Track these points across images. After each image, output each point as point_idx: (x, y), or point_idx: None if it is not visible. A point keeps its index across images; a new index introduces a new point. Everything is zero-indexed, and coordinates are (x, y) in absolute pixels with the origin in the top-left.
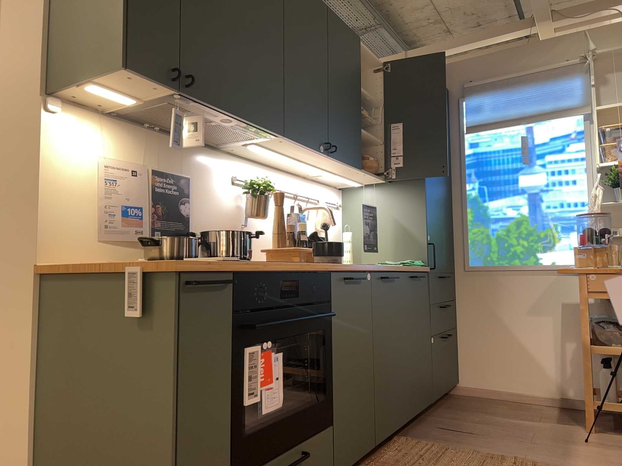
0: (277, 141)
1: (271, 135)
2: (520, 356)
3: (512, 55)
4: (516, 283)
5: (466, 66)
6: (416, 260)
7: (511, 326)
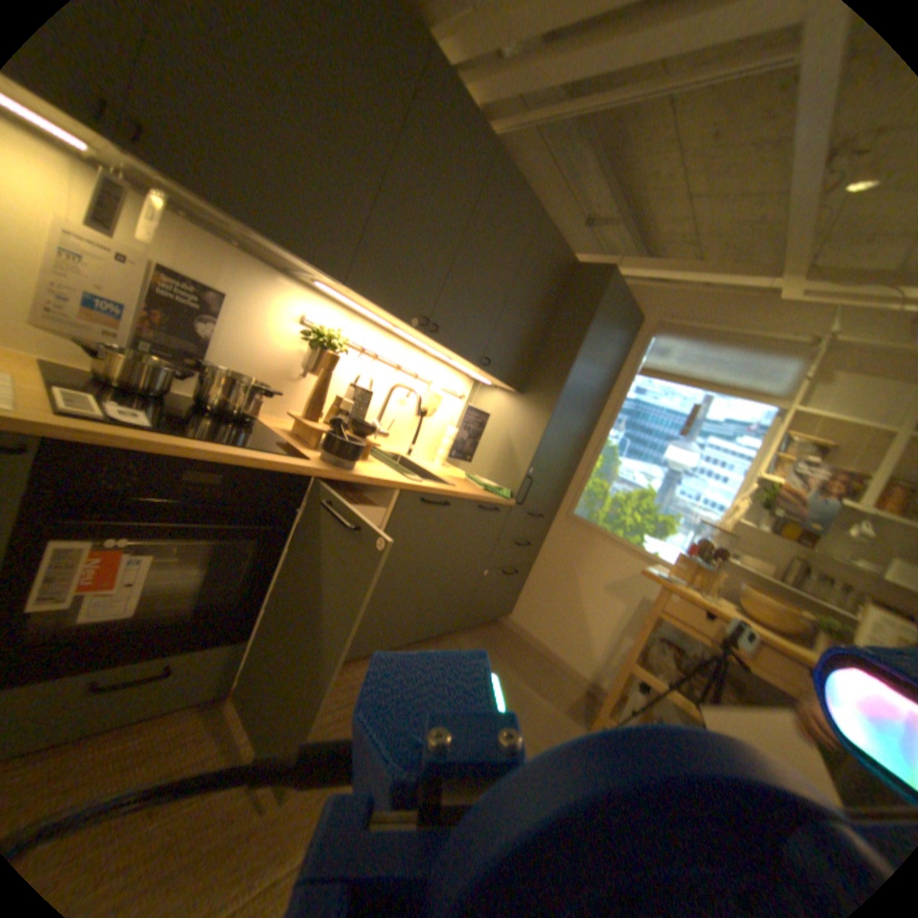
0: (343, 288)
1: (327, 276)
2: (575, 621)
3: (736, 299)
4: (608, 551)
5: (678, 292)
6: (505, 484)
7: (581, 588)
